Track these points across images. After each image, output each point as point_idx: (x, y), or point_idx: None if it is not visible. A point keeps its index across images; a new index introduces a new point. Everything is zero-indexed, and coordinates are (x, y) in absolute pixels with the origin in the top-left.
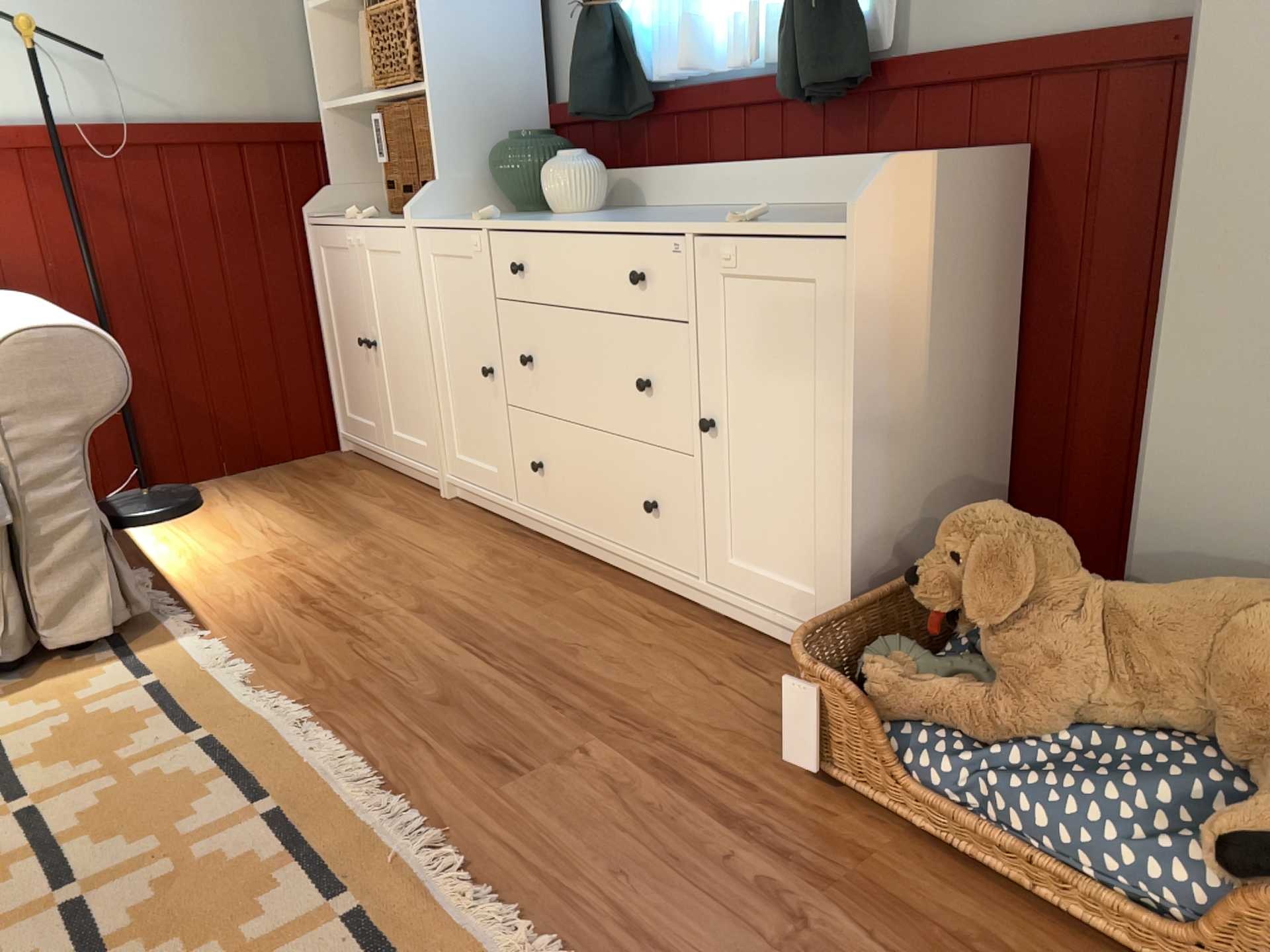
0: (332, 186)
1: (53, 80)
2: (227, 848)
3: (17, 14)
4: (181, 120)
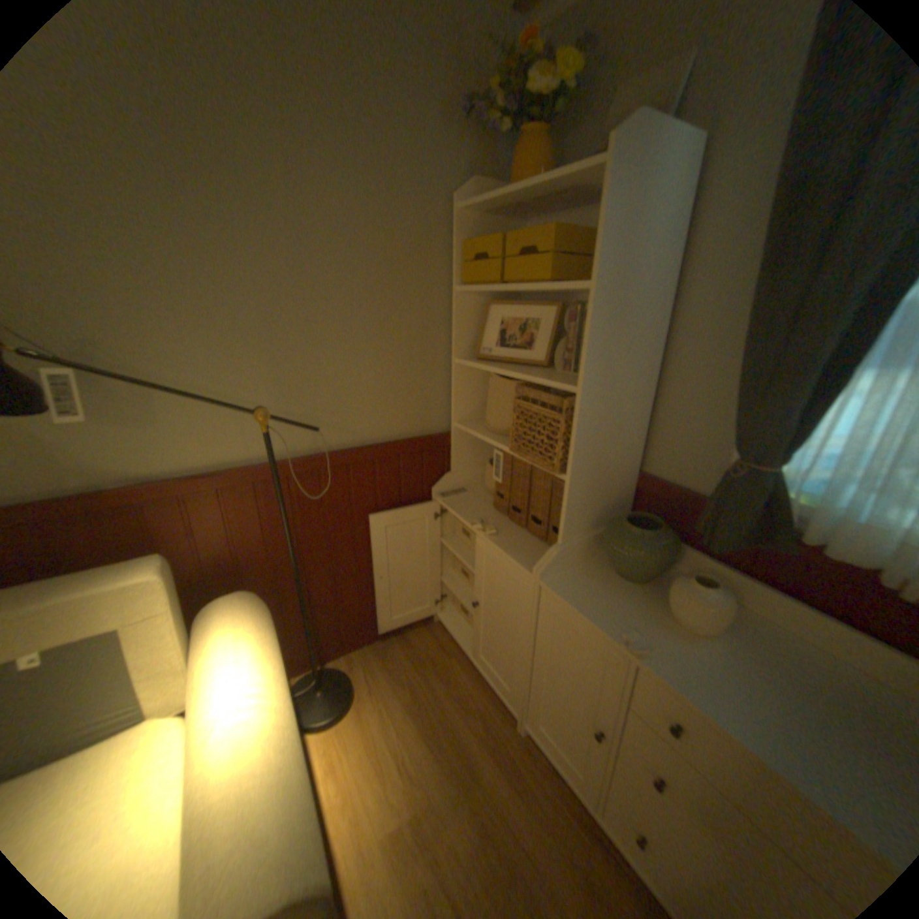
0: (452, 469)
1: (278, 426)
2: None
3: (256, 383)
4: (363, 439)
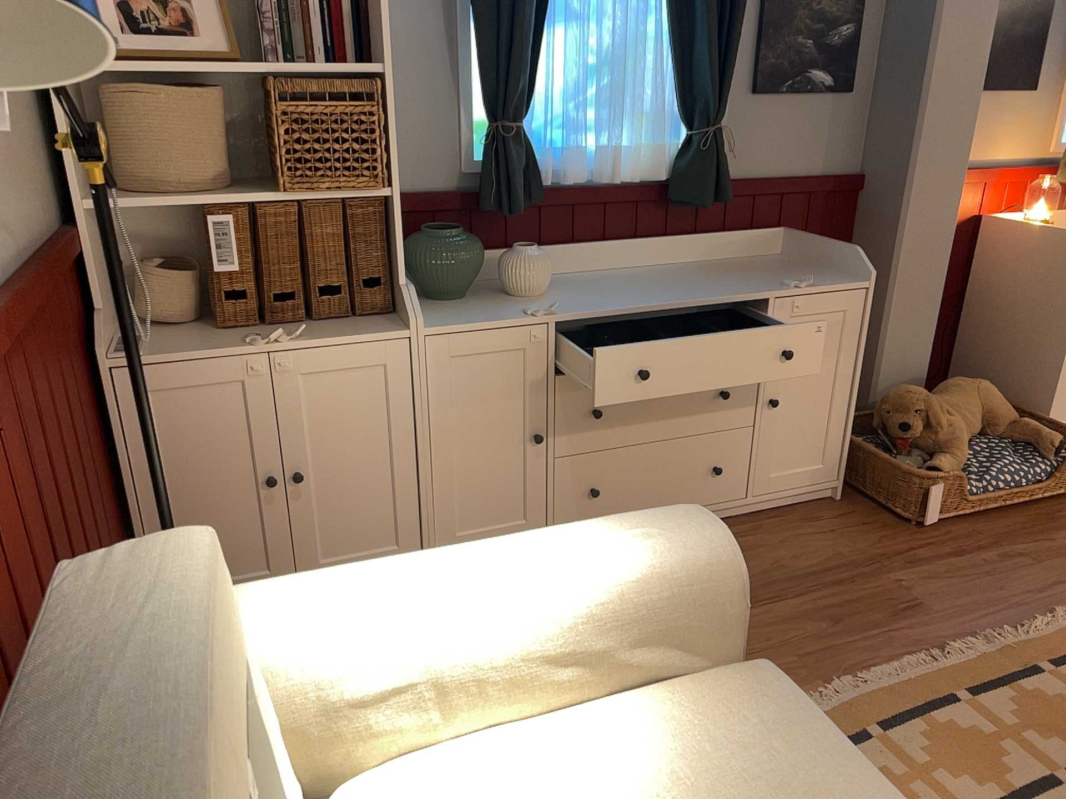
0: (95, 308)
1: None
2: (1005, 711)
3: None
4: (16, 253)
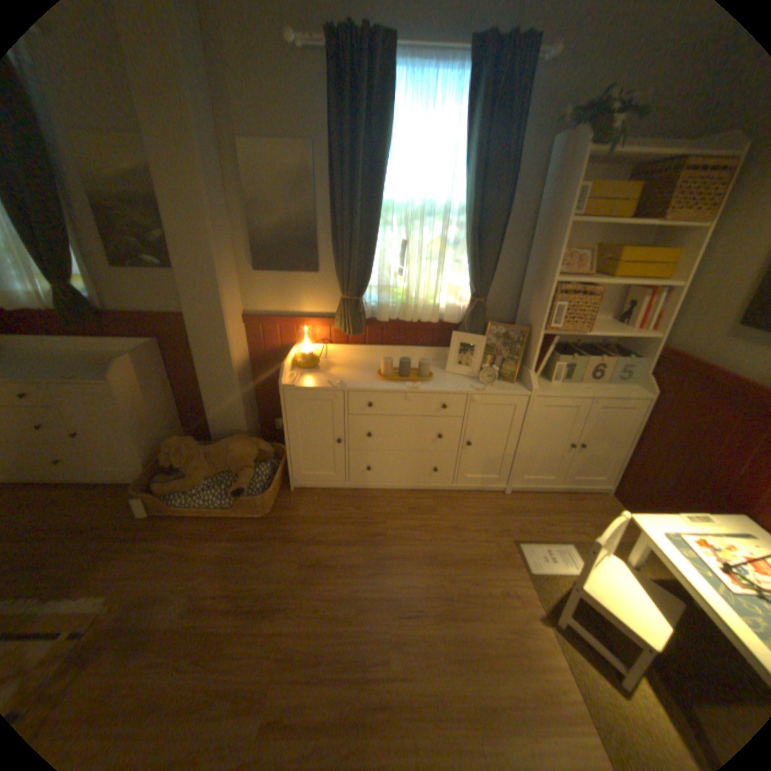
0: None
1: None
2: None
3: None
4: None
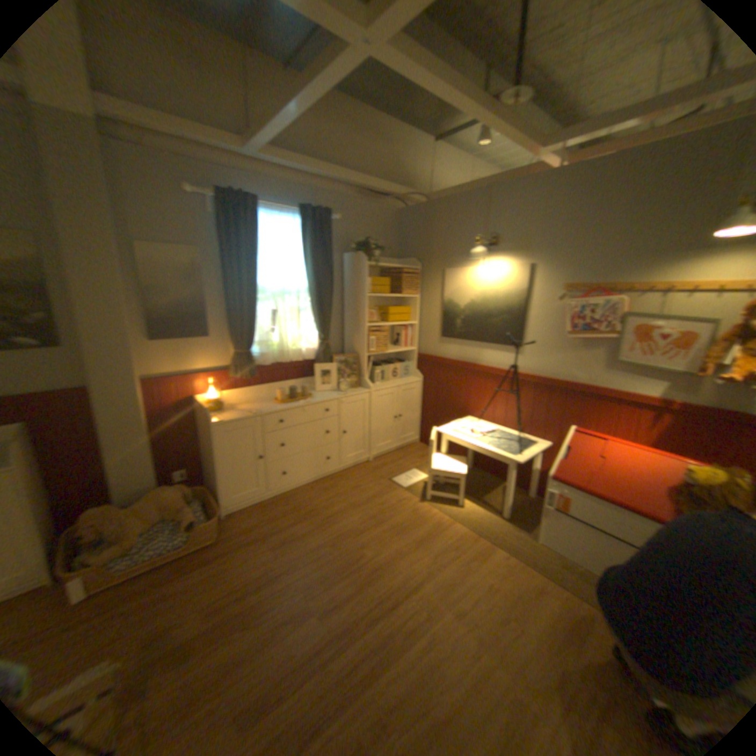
0: None
1: None
2: None
3: None
4: None
